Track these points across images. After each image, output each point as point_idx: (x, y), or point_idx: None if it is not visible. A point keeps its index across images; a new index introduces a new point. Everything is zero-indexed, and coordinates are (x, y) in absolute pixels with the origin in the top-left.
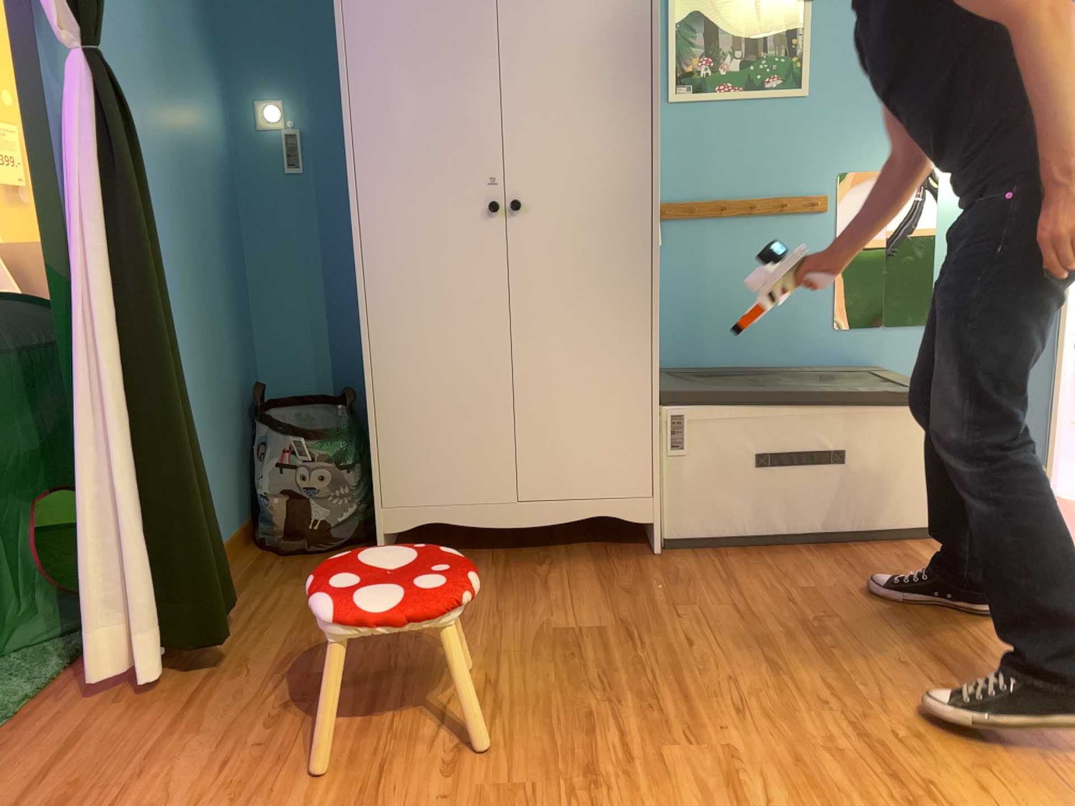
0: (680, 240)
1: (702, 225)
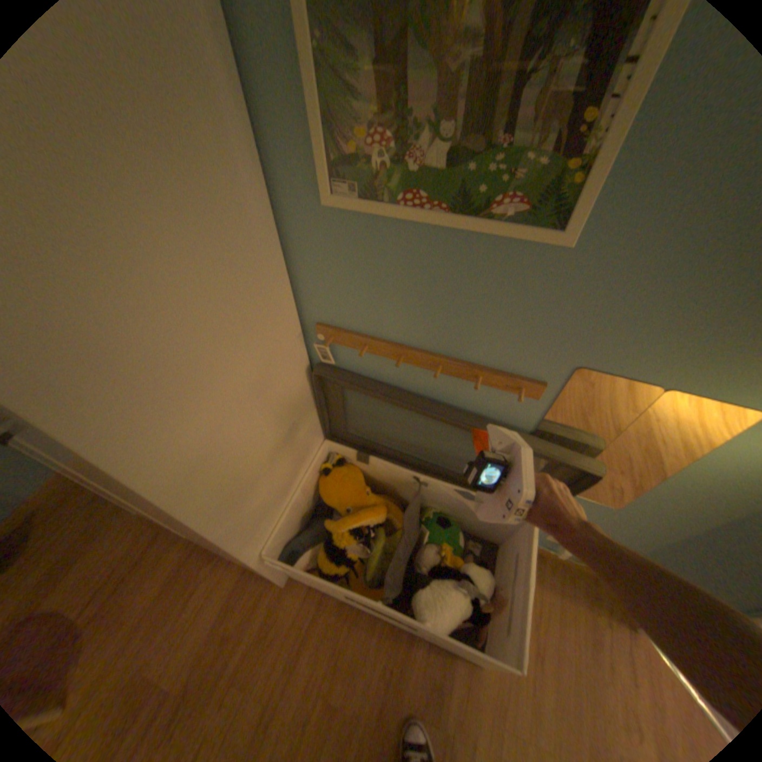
0: (358, 364)
1: (381, 359)
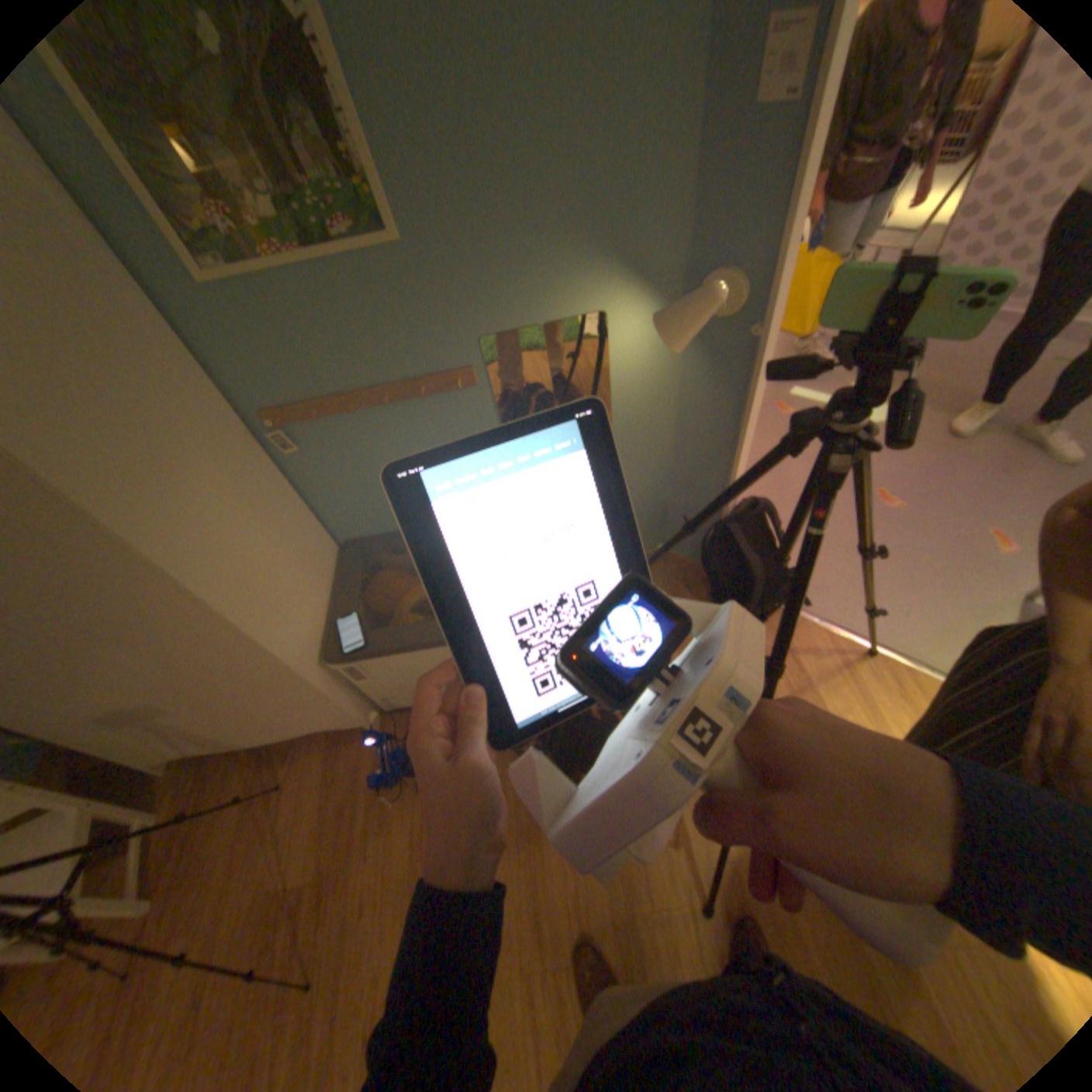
0: (321, 440)
1: (338, 421)
